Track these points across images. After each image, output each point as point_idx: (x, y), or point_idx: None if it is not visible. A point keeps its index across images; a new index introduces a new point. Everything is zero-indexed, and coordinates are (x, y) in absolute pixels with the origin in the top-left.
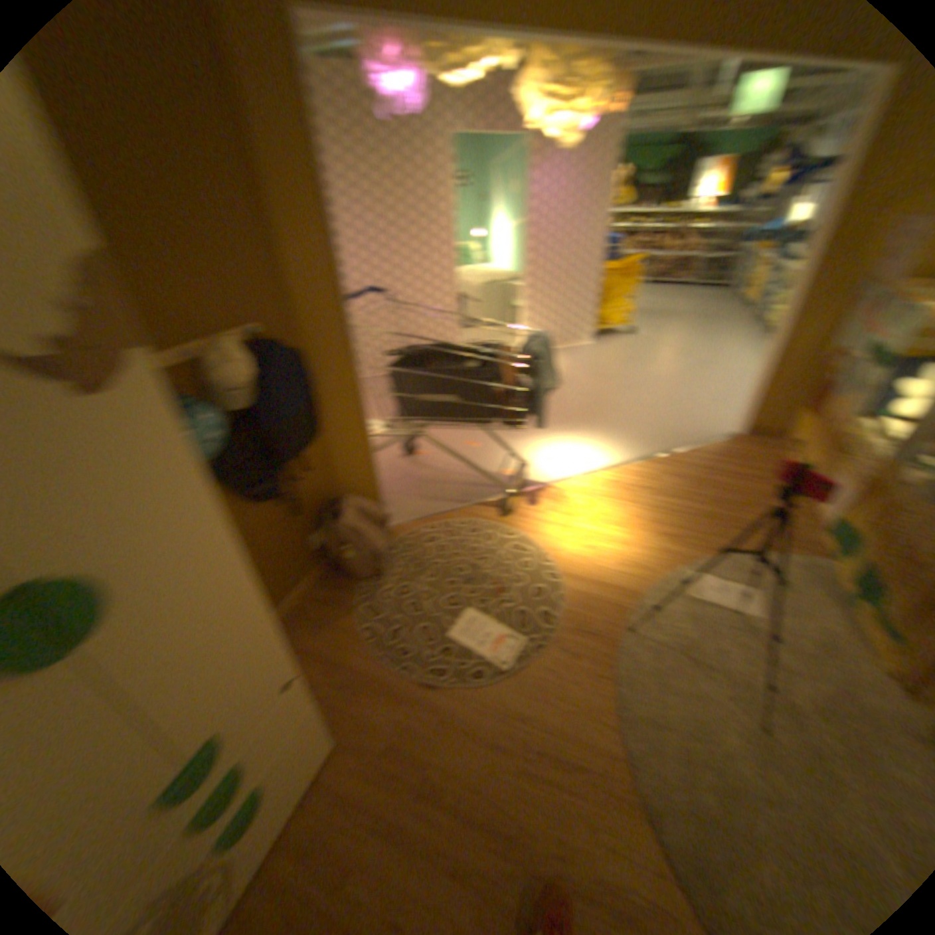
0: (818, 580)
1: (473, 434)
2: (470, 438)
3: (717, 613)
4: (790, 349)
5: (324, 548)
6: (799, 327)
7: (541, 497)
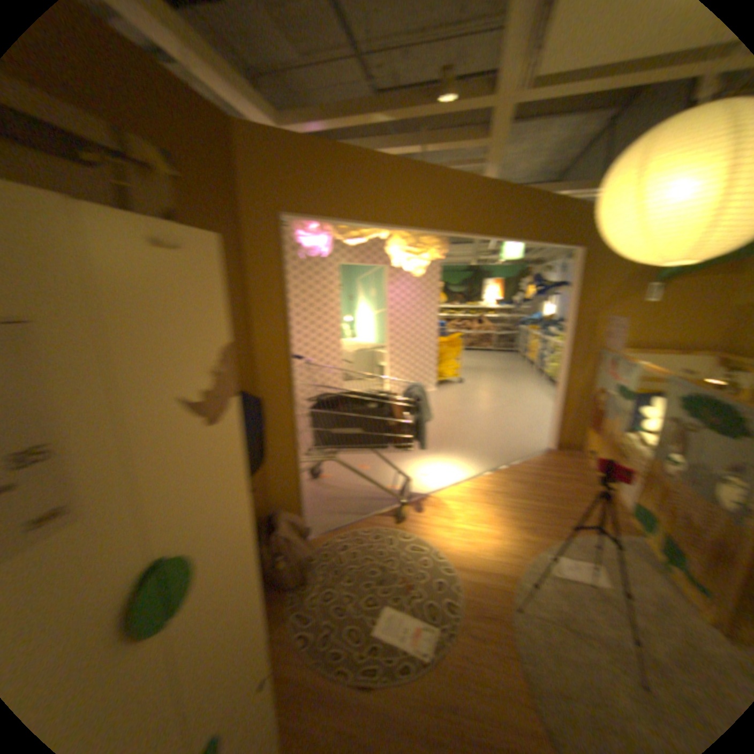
0: (638, 554)
1: (362, 459)
2: (361, 463)
3: (578, 588)
4: (570, 390)
5: None
6: (572, 377)
7: (424, 506)
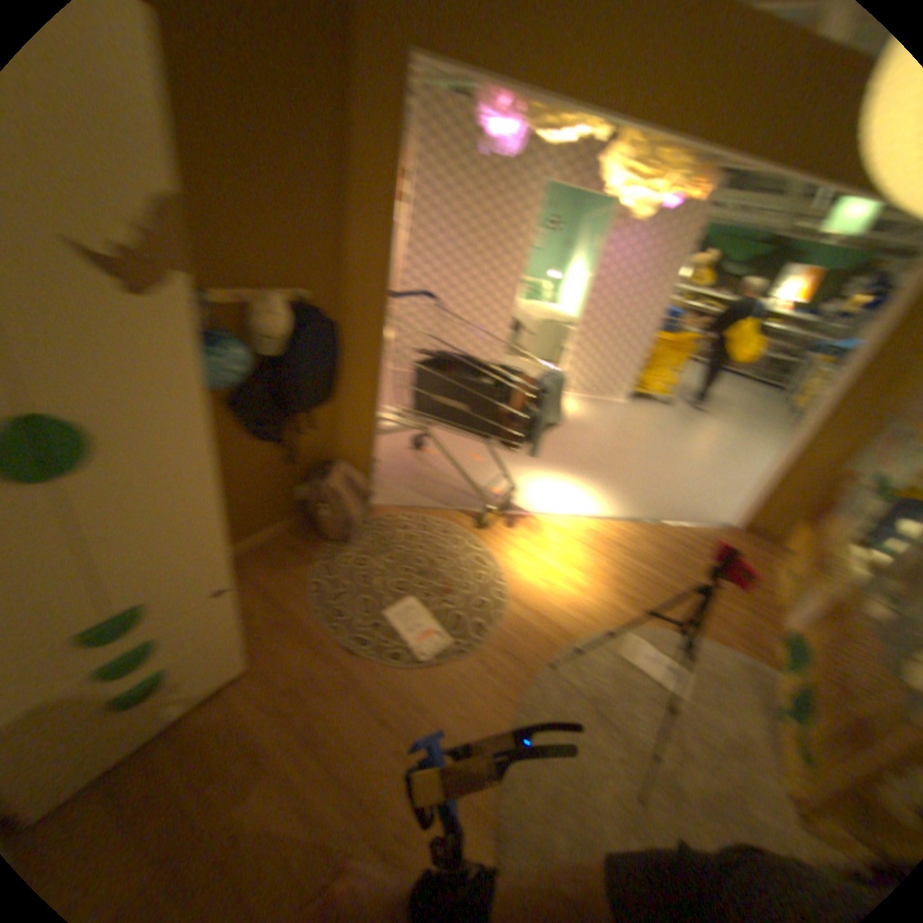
0: (757, 685)
1: (481, 449)
2: (477, 452)
3: (643, 680)
4: (806, 459)
5: (306, 503)
6: (820, 441)
7: (519, 523)
